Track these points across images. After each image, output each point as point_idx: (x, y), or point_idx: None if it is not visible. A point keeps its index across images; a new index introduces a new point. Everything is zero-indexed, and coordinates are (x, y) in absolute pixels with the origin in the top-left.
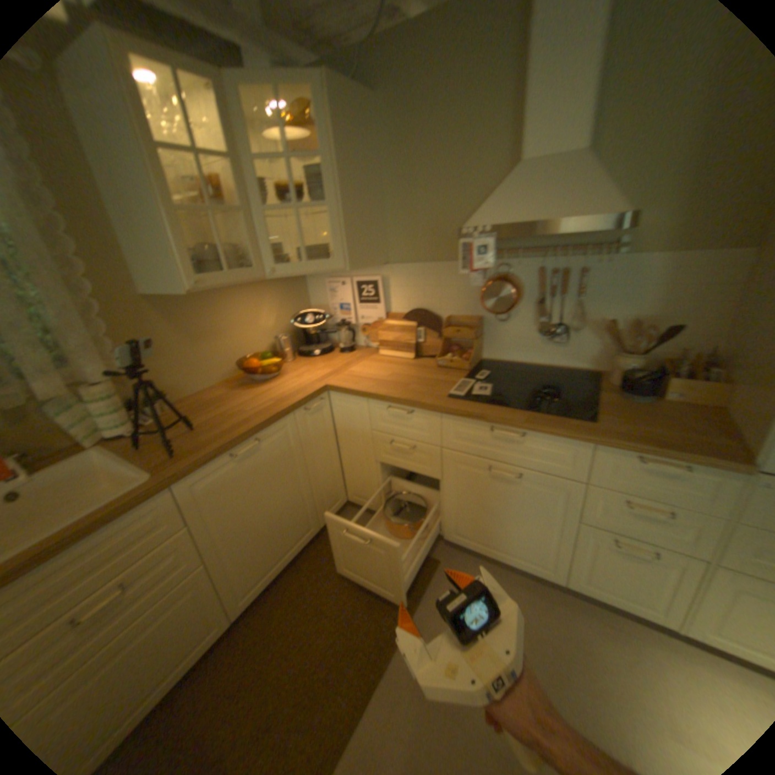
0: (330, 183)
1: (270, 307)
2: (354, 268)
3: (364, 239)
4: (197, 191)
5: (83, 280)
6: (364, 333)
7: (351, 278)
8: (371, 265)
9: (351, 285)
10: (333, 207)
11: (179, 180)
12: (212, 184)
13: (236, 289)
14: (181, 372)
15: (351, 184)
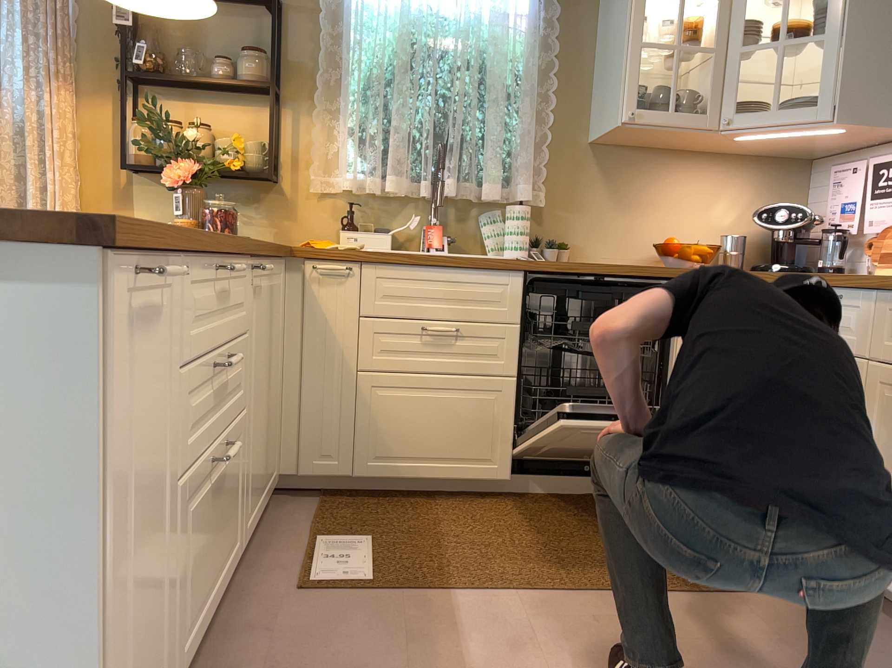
0: (835, 11)
1: (734, 197)
2: (847, 121)
3: (881, 85)
4: (679, 41)
5: (549, 113)
6: (869, 252)
7: (868, 160)
8: (887, 124)
9: (865, 171)
10: (832, 40)
11: (663, 30)
12: (700, 36)
13: (693, 162)
14: (593, 232)
15: (873, 11)
